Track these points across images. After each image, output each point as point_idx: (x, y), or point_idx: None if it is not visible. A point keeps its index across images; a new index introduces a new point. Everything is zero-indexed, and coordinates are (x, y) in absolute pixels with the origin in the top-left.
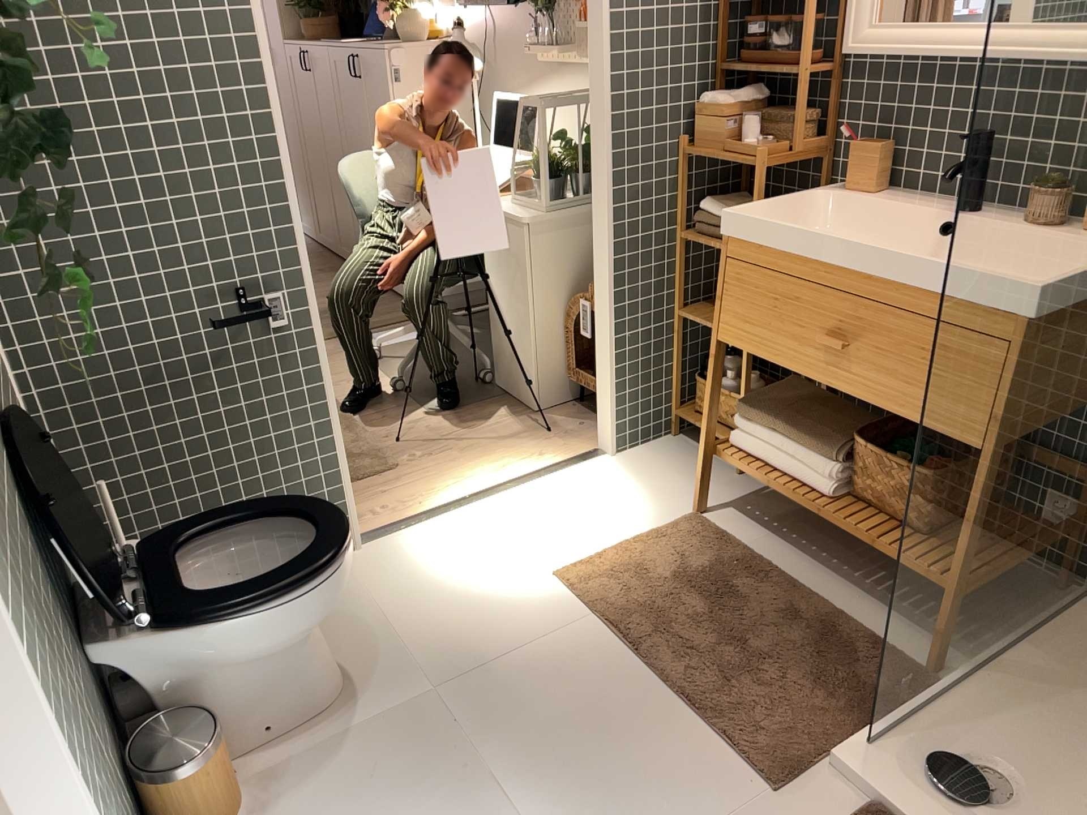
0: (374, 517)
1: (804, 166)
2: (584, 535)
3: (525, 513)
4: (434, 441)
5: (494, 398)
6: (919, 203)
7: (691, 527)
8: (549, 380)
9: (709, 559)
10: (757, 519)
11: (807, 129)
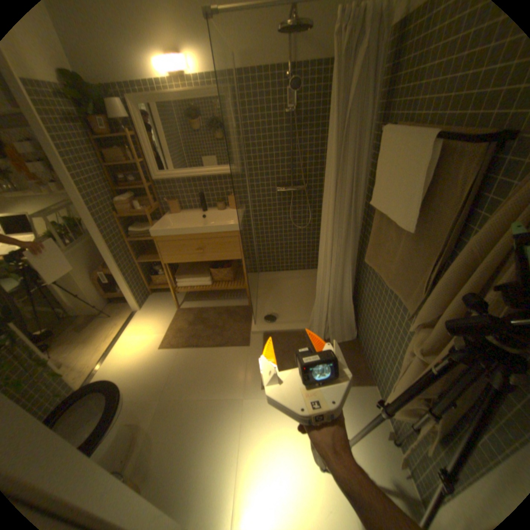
0: (73, 384)
1: (152, 210)
2: (154, 334)
3: (130, 342)
4: (67, 347)
5: (75, 320)
6: (191, 212)
7: (180, 313)
8: (96, 303)
9: (191, 316)
10: (192, 300)
11: (149, 200)
